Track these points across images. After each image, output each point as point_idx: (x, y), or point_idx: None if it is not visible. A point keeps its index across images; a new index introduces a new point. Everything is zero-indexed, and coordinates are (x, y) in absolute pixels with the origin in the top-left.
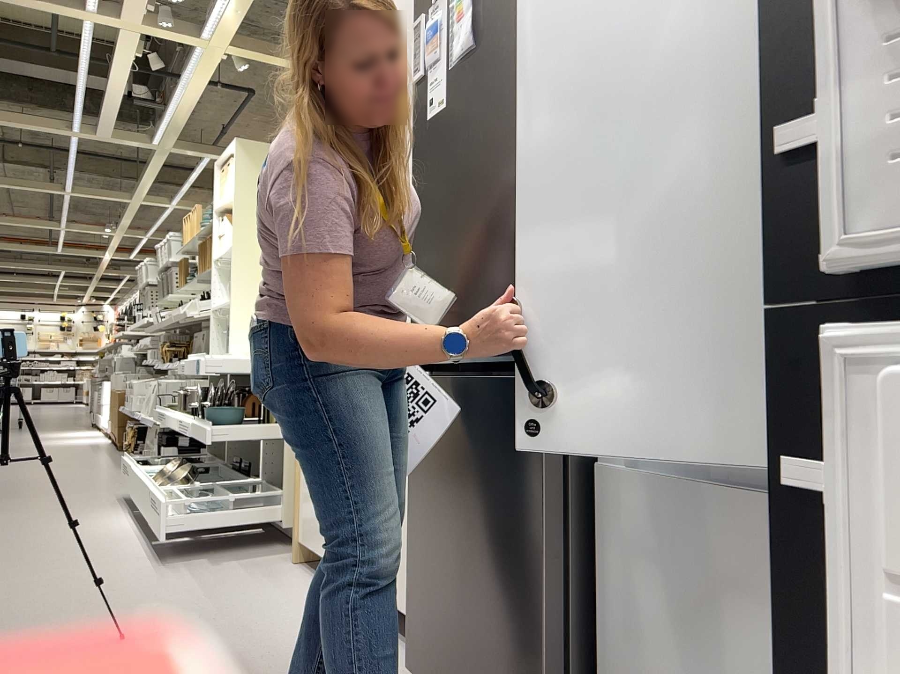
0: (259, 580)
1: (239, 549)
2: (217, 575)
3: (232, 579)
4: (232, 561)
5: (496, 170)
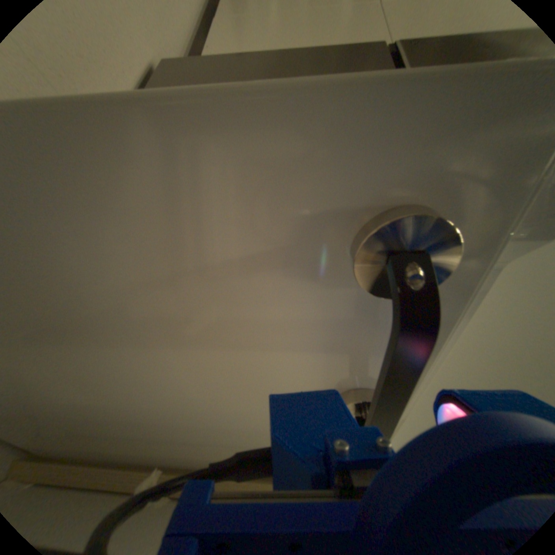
0: None
1: None
2: None
3: None
4: None
5: None
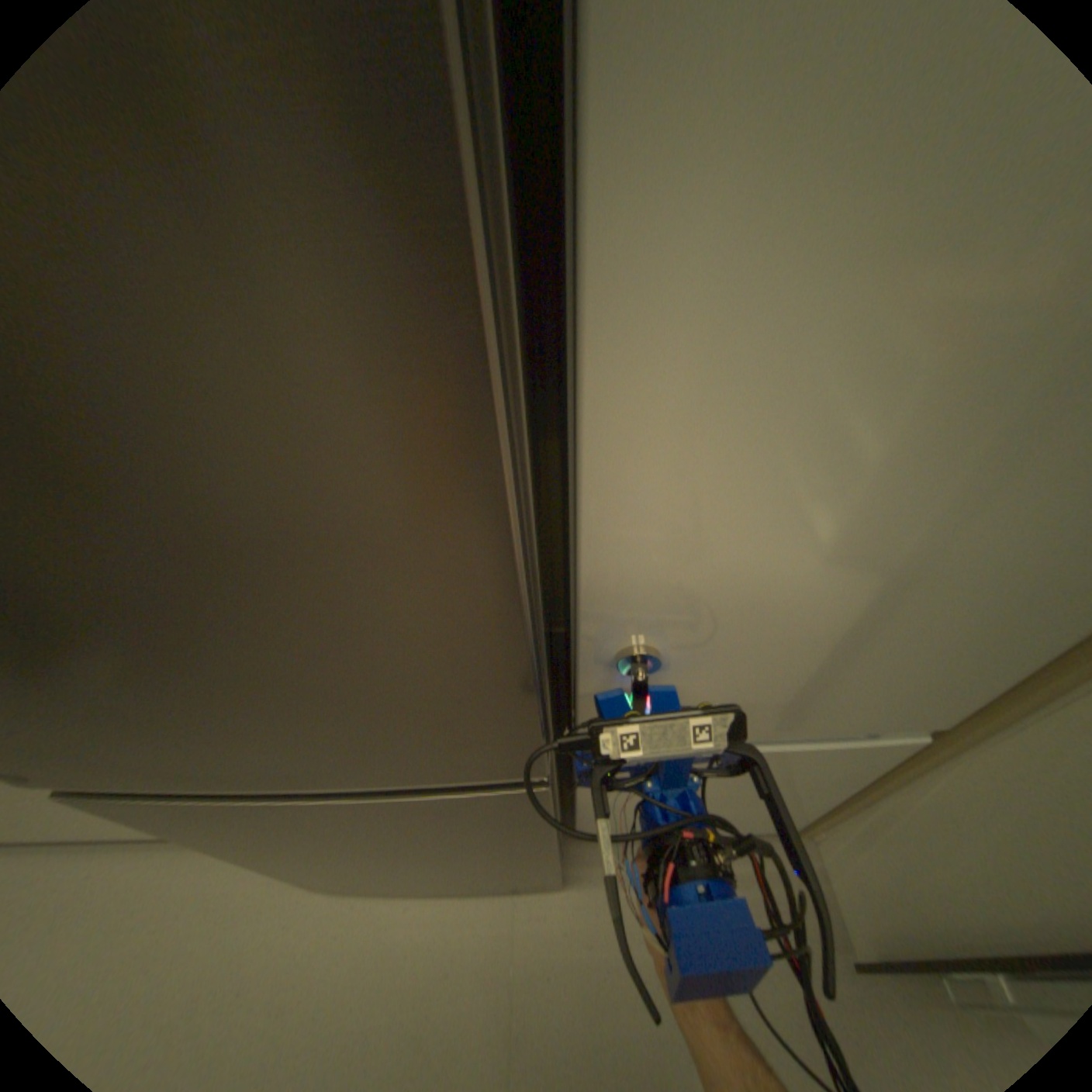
0: None
1: None
2: None
3: None
4: None
5: (114, 490)
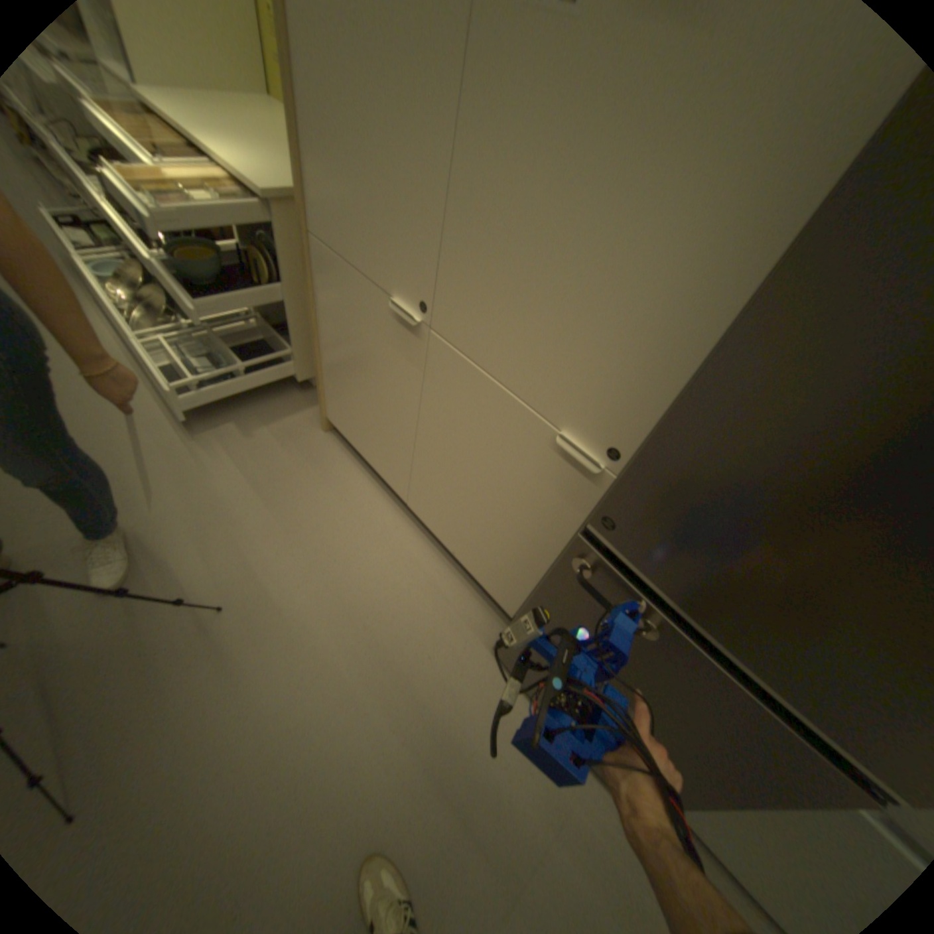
0: (303, 467)
1: (257, 397)
2: (257, 457)
3: (276, 466)
4: (262, 427)
5: None
